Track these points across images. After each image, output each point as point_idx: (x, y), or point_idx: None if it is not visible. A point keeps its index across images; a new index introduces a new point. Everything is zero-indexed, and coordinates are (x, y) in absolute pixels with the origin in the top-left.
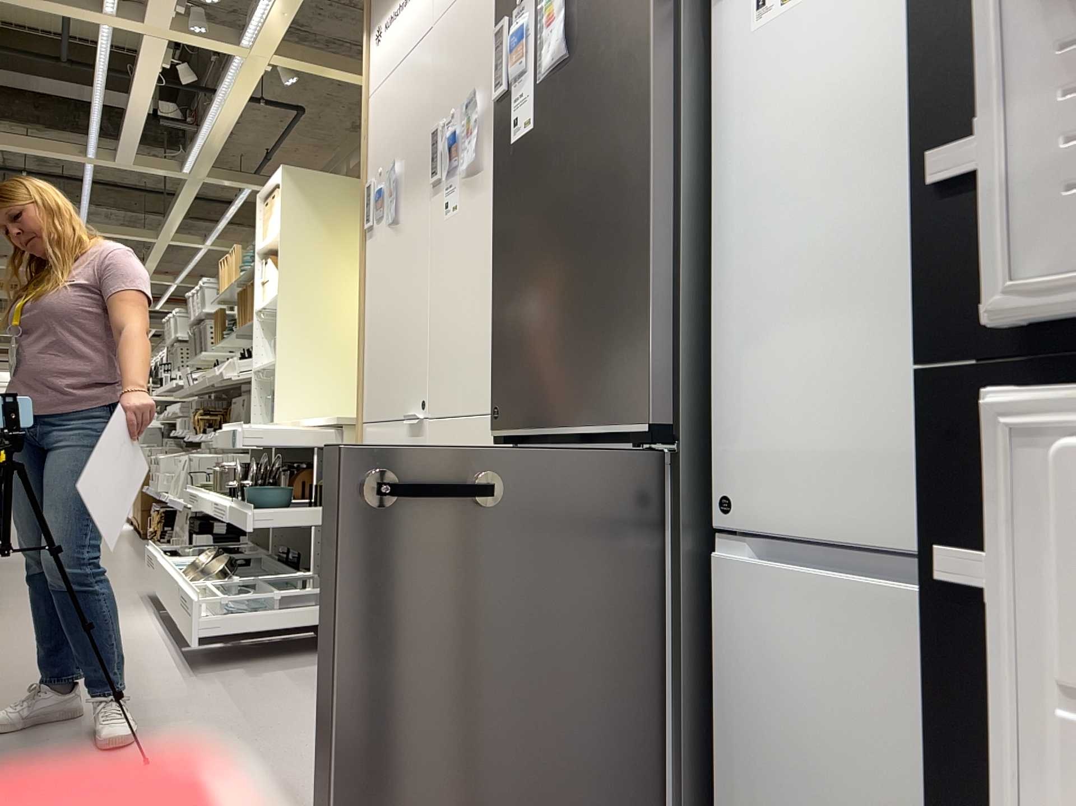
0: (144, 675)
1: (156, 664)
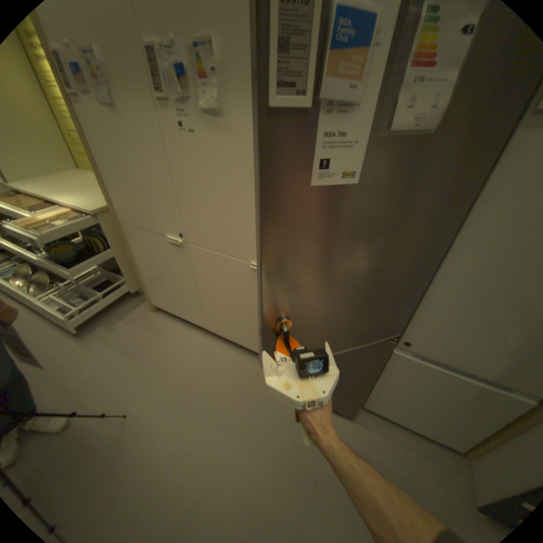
0: (54, 350)
1: (51, 339)
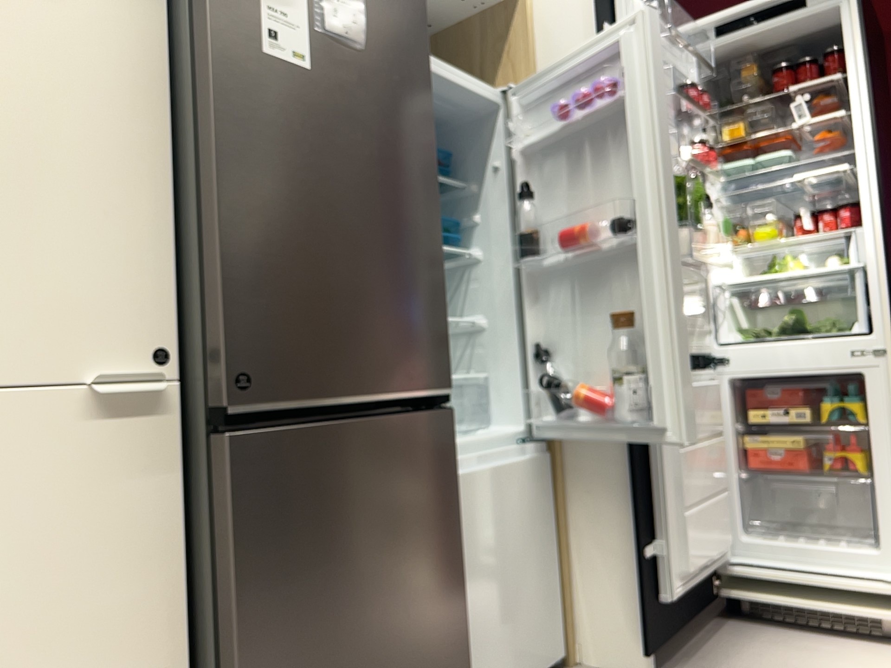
0: None
1: None
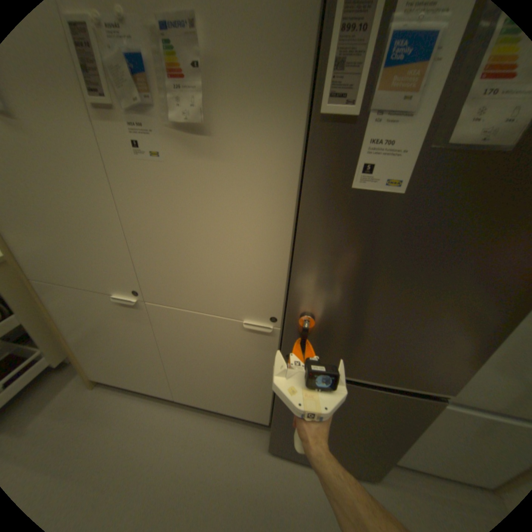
0: None
1: None
